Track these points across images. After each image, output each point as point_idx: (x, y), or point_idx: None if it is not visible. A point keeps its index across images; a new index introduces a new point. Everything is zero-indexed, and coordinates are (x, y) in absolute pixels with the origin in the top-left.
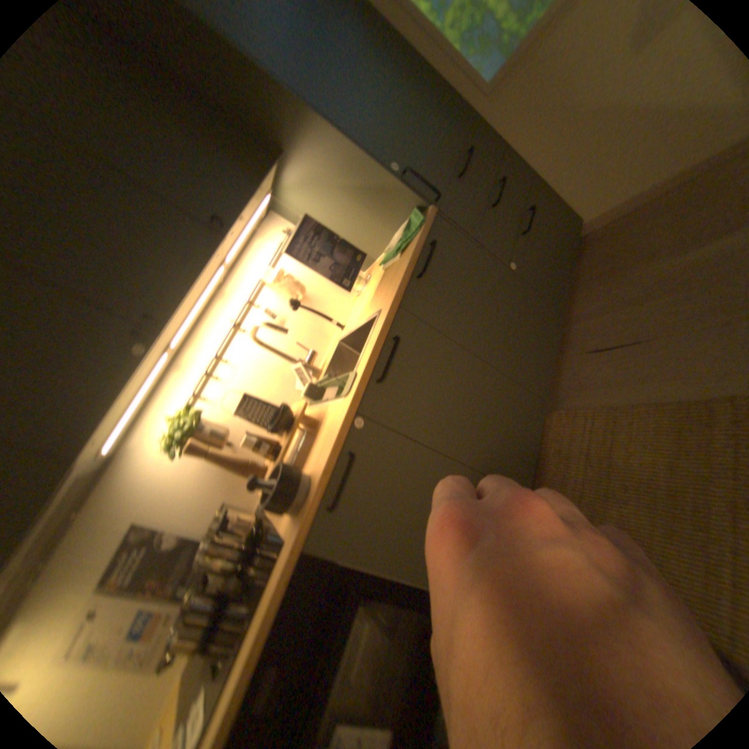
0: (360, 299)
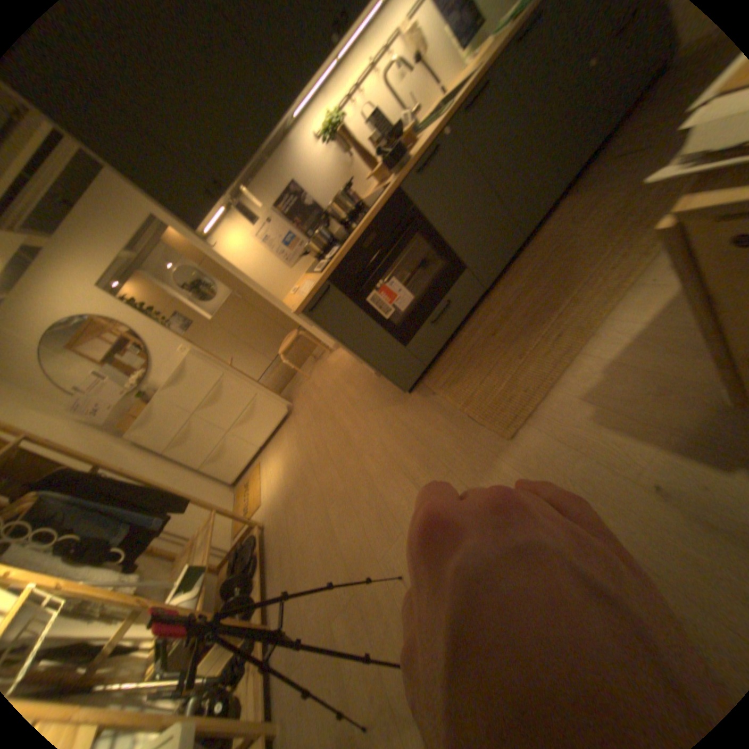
0: (465, 69)
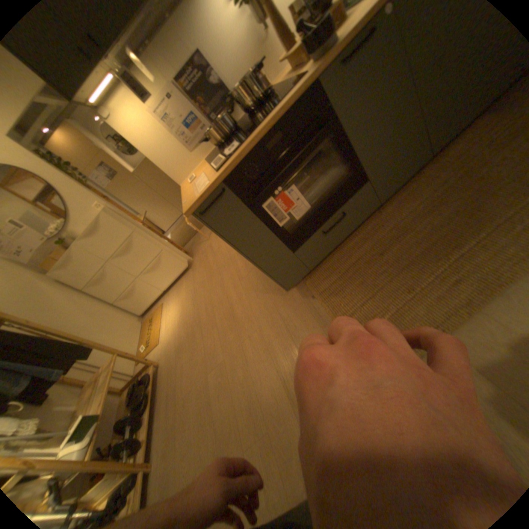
0: None
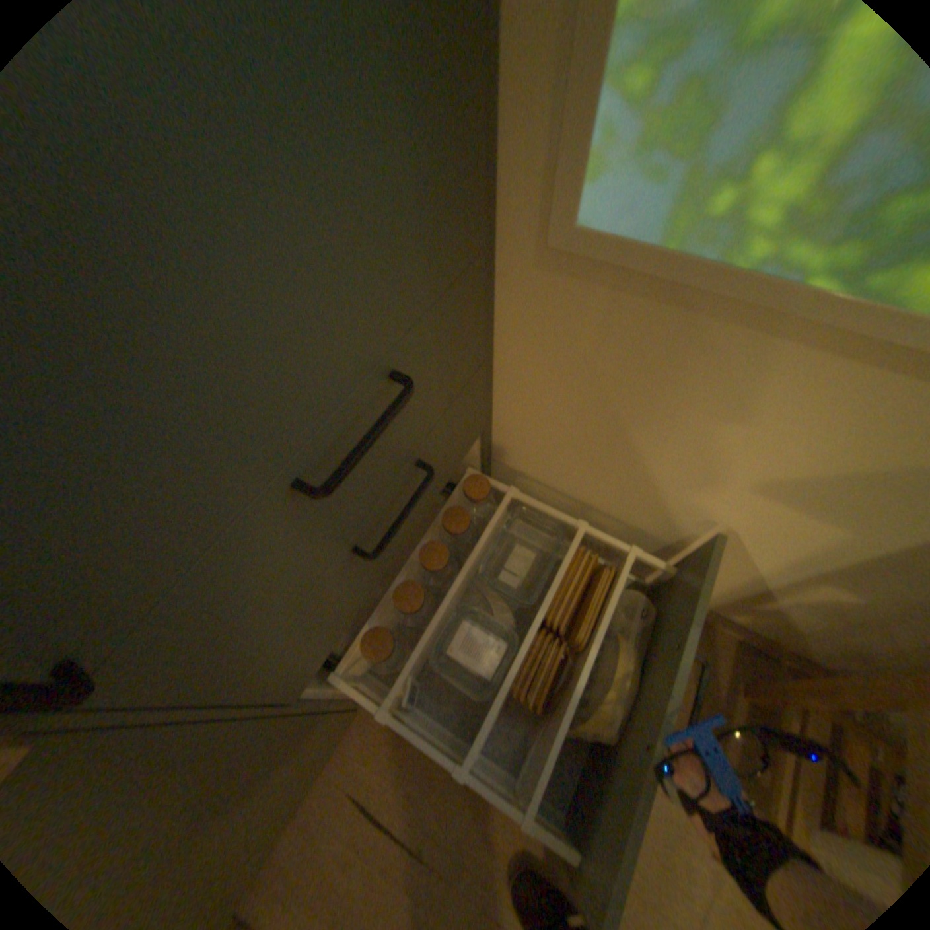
0: None
